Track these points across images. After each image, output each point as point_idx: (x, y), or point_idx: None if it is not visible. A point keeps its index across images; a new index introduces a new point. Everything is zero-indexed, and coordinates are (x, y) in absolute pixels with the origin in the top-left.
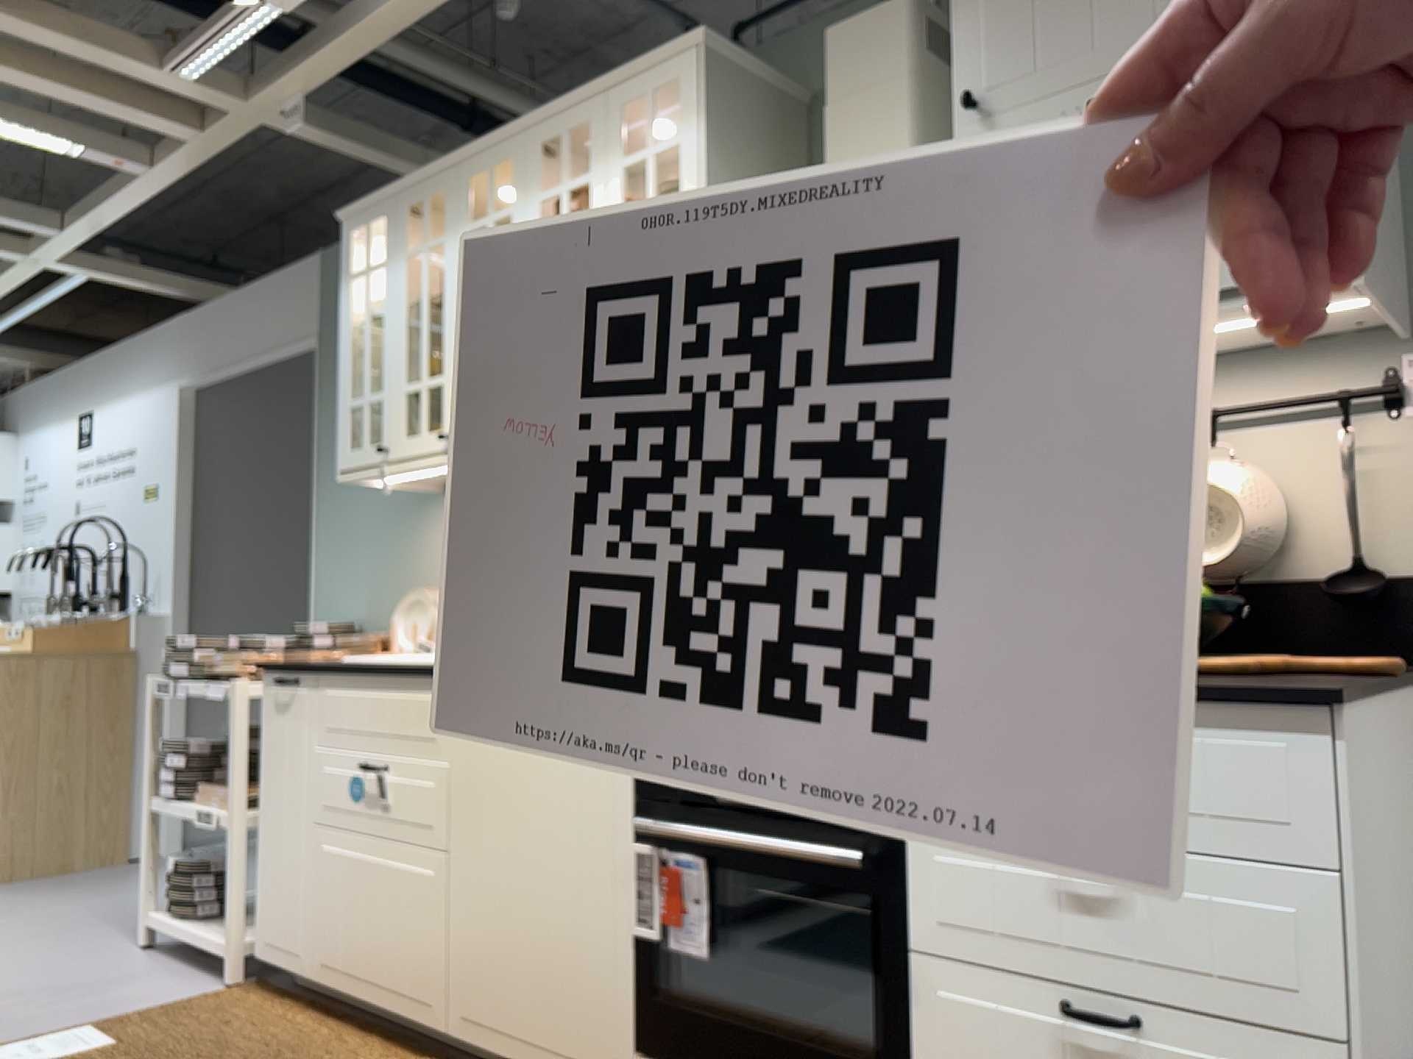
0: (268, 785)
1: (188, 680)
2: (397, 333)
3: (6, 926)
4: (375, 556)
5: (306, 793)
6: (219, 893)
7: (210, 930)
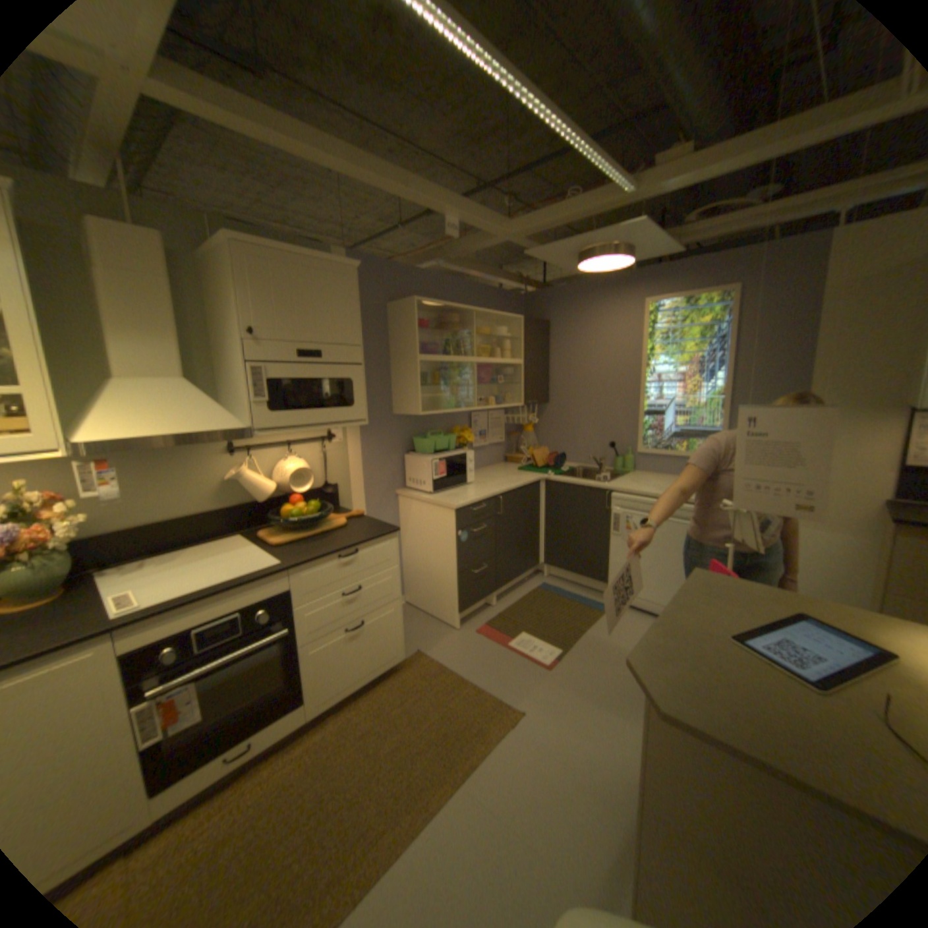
0: None
1: None
2: None
3: None
4: None
5: None
6: None
7: None
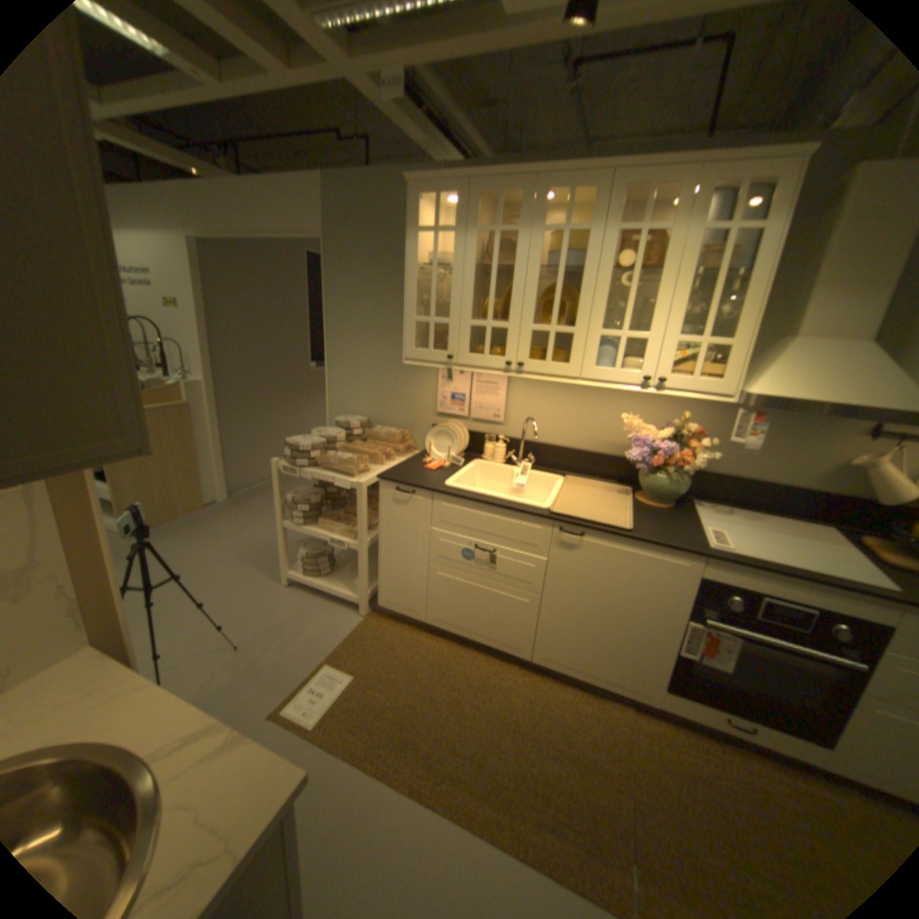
0: (389, 537)
1: (304, 466)
2: (465, 284)
3: (186, 574)
4: (378, 385)
5: (423, 547)
6: (329, 563)
7: (336, 585)
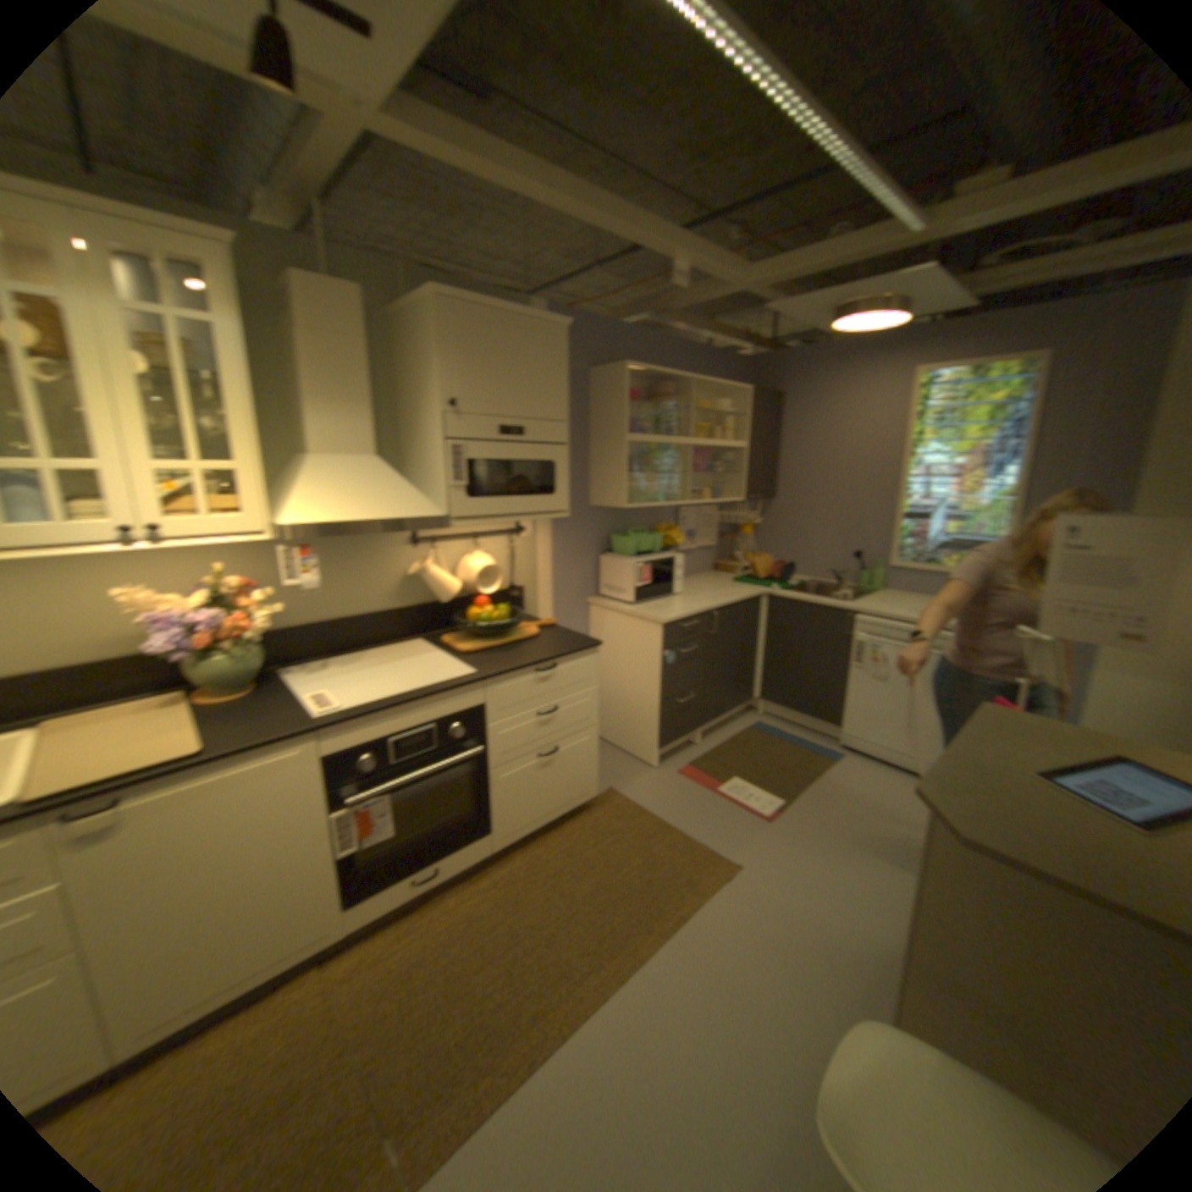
0: None
1: None
2: None
3: None
4: None
5: None
6: None
7: None
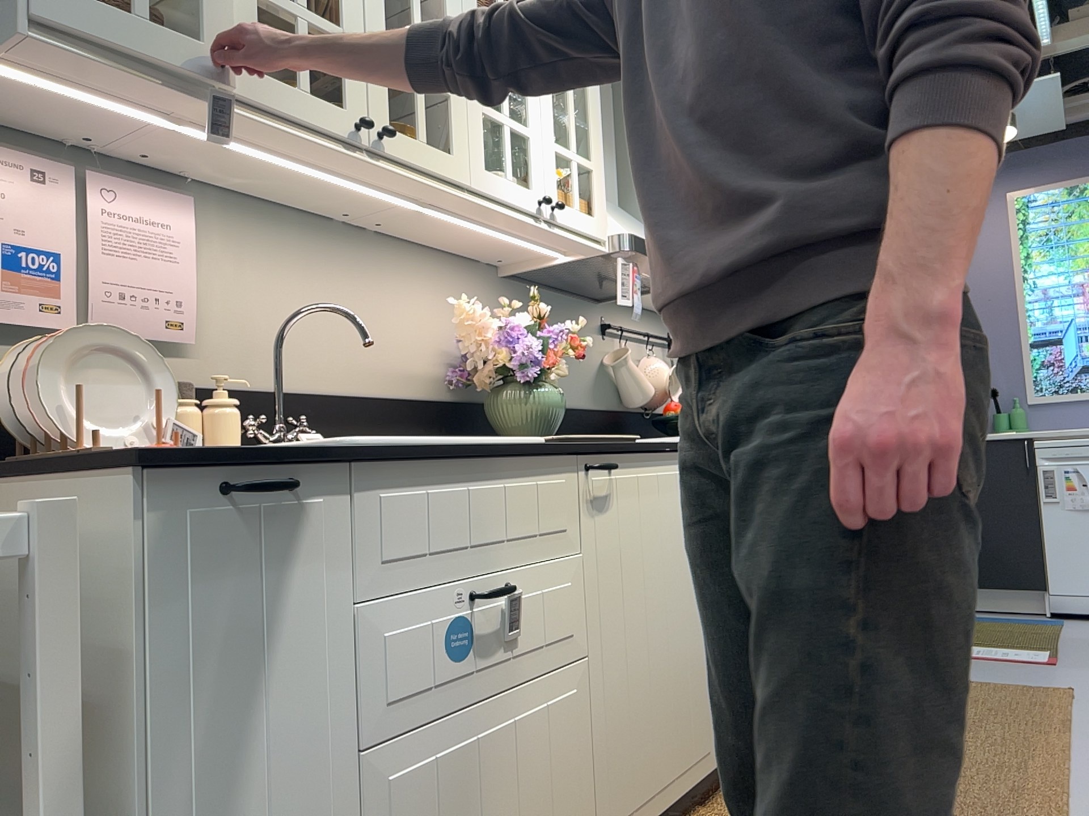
0: (184, 753)
1: None
2: None
3: None
4: None
5: (331, 703)
6: None
7: None
